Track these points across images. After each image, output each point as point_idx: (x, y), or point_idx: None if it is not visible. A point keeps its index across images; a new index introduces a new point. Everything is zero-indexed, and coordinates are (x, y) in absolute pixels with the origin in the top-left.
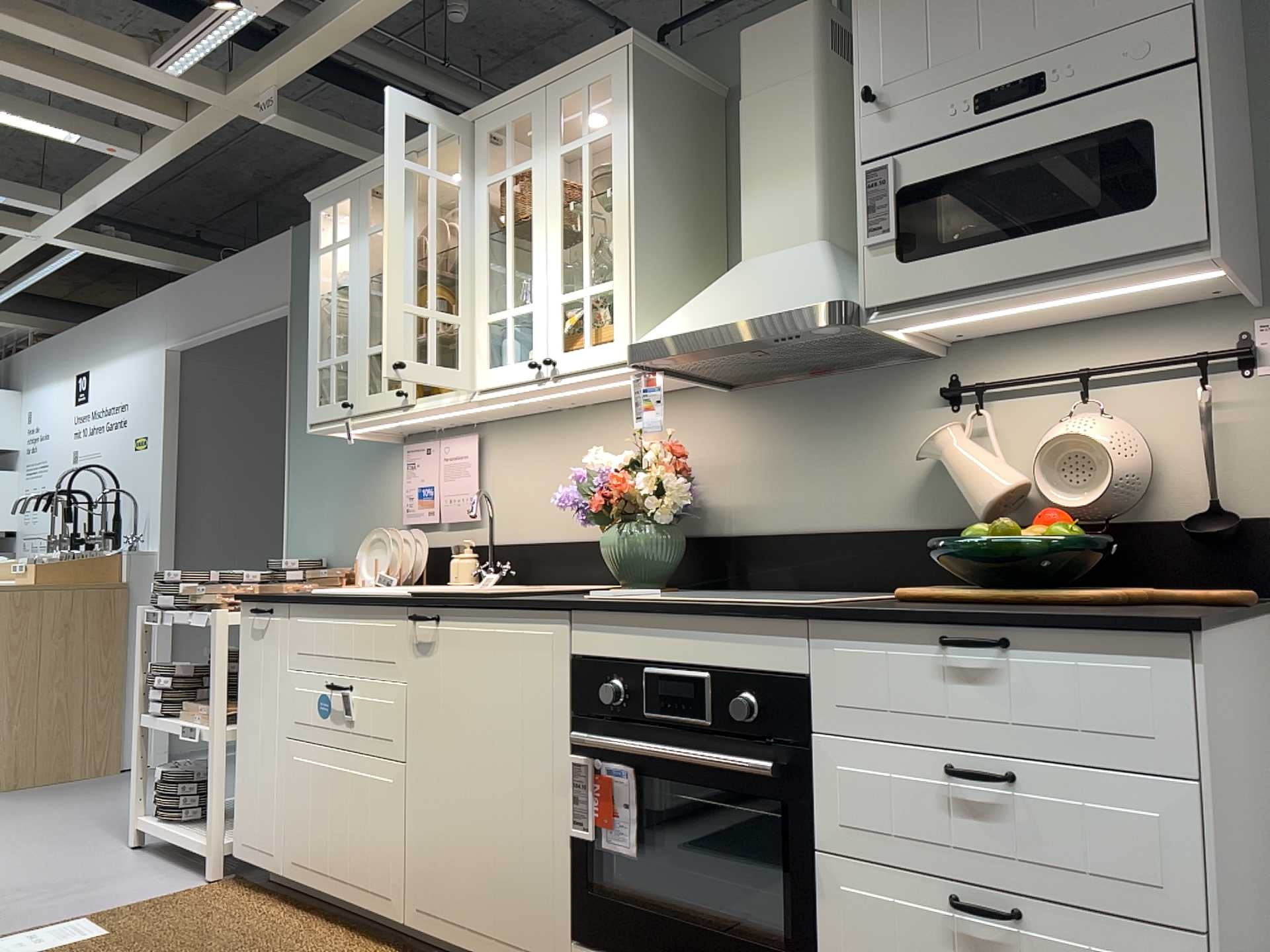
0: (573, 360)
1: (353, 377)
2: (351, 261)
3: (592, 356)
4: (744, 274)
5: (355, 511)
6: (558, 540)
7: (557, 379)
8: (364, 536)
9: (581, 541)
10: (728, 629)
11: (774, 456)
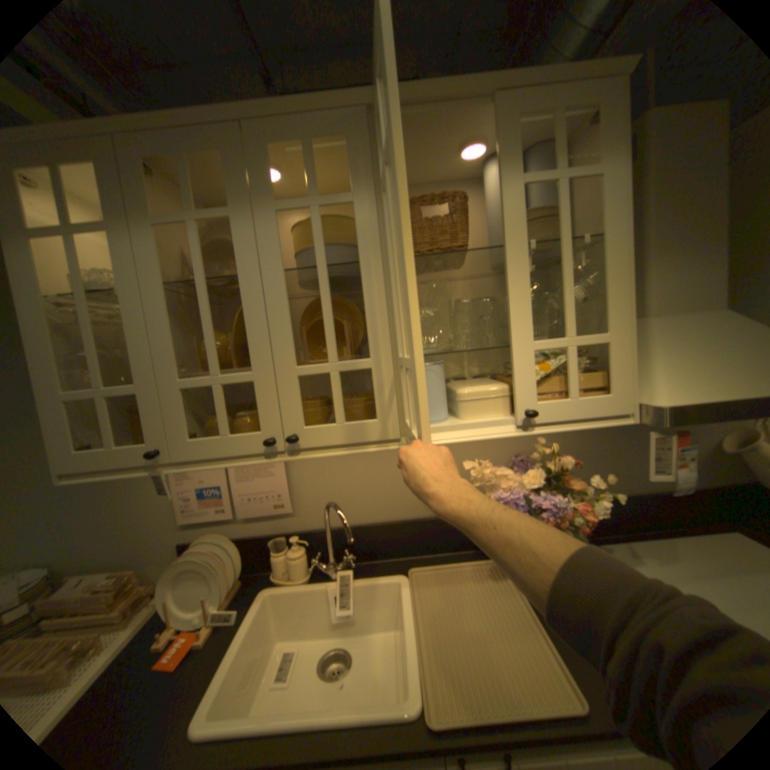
0: (558, 412)
1: (153, 416)
2: (114, 255)
3: (585, 409)
4: (695, 334)
5: (88, 514)
6: (393, 520)
7: (529, 429)
8: (111, 537)
9: (420, 520)
10: None
11: (601, 448)
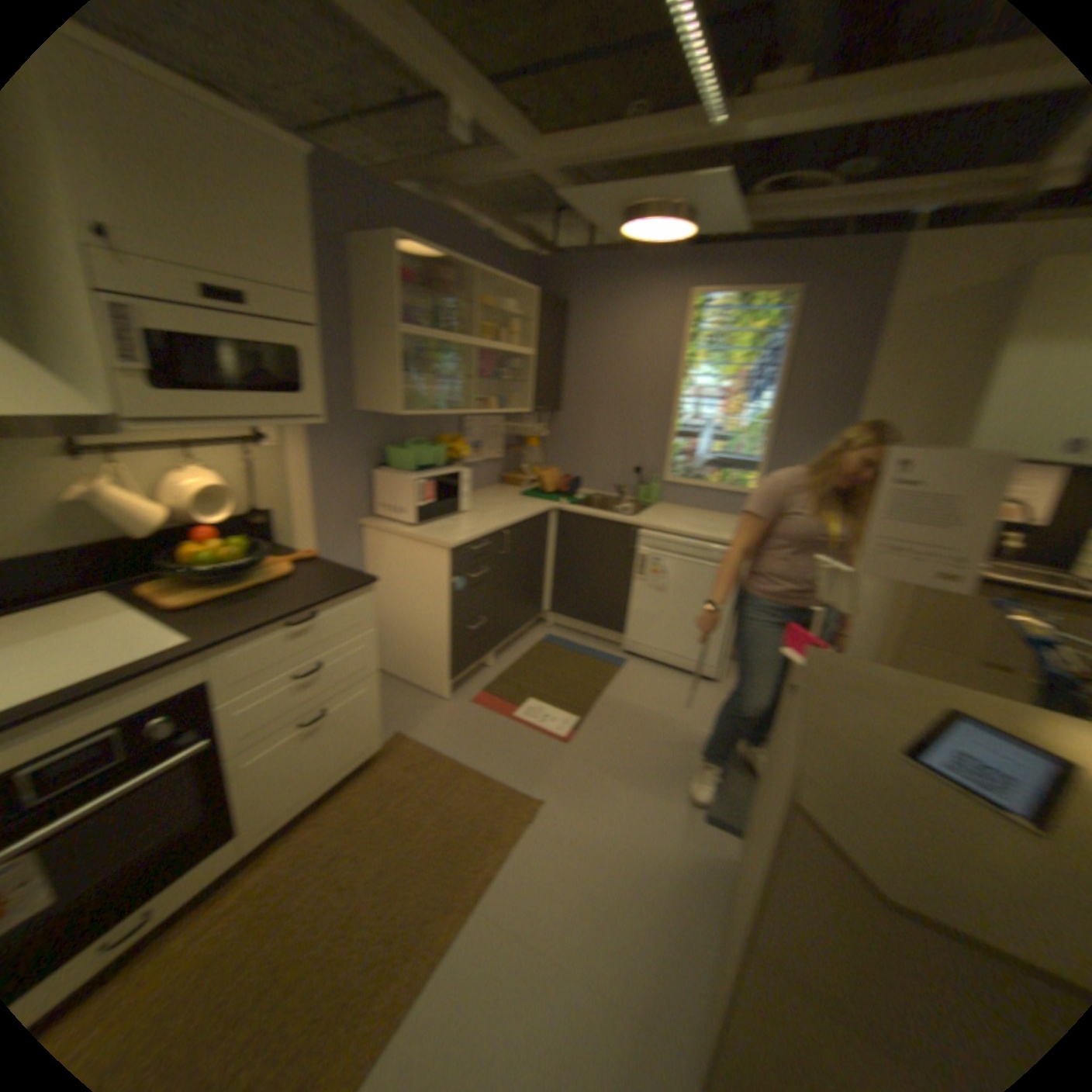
0: None
1: None
2: None
3: None
4: None
5: None
6: None
7: None
8: None
9: None
10: (135, 686)
11: None
